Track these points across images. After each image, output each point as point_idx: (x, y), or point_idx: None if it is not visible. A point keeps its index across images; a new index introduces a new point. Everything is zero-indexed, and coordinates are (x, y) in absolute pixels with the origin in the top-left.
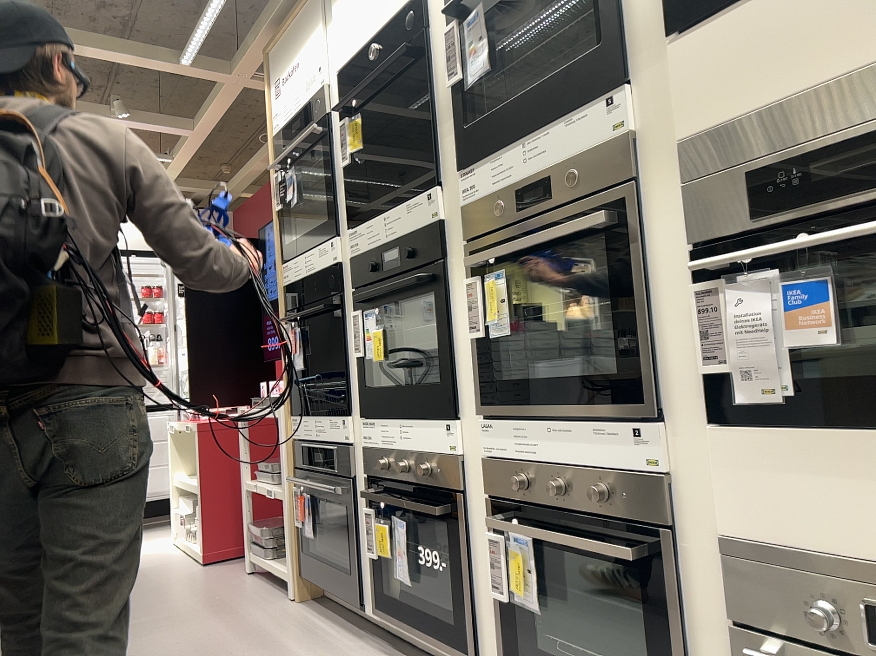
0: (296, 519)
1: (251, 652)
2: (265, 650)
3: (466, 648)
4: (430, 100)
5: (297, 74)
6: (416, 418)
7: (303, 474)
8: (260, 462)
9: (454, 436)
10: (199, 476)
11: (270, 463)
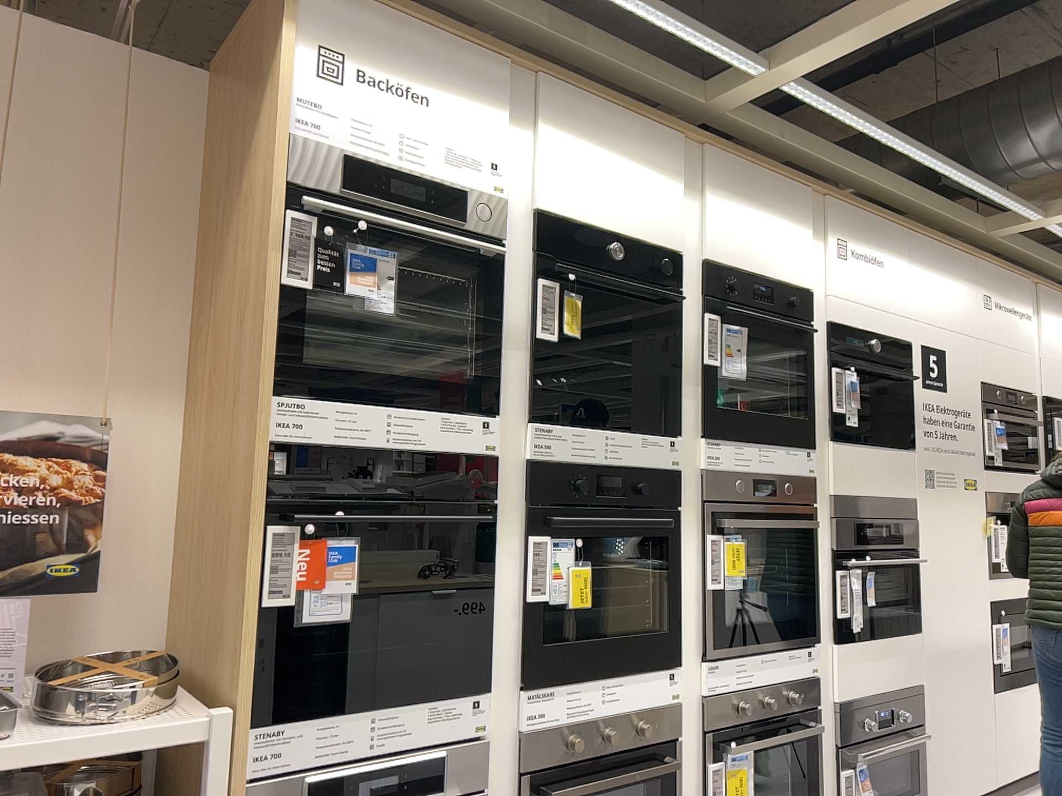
0: None
1: None
2: None
3: None
4: (677, 354)
5: (426, 114)
6: (631, 671)
7: None
8: None
9: (678, 681)
10: None
11: None
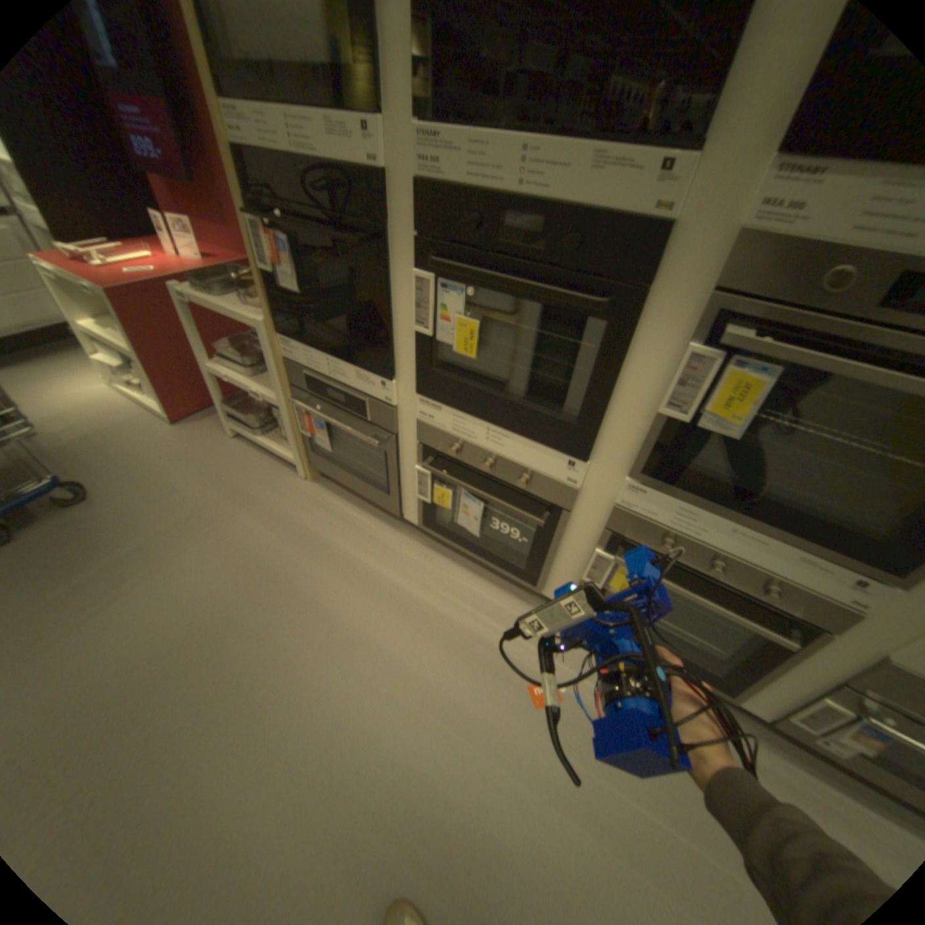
0: (302, 430)
1: (315, 563)
2: (326, 557)
3: (532, 582)
4: None
5: None
6: (521, 435)
7: (307, 396)
8: (218, 347)
9: (580, 474)
10: (125, 340)
11: (235, 353)
